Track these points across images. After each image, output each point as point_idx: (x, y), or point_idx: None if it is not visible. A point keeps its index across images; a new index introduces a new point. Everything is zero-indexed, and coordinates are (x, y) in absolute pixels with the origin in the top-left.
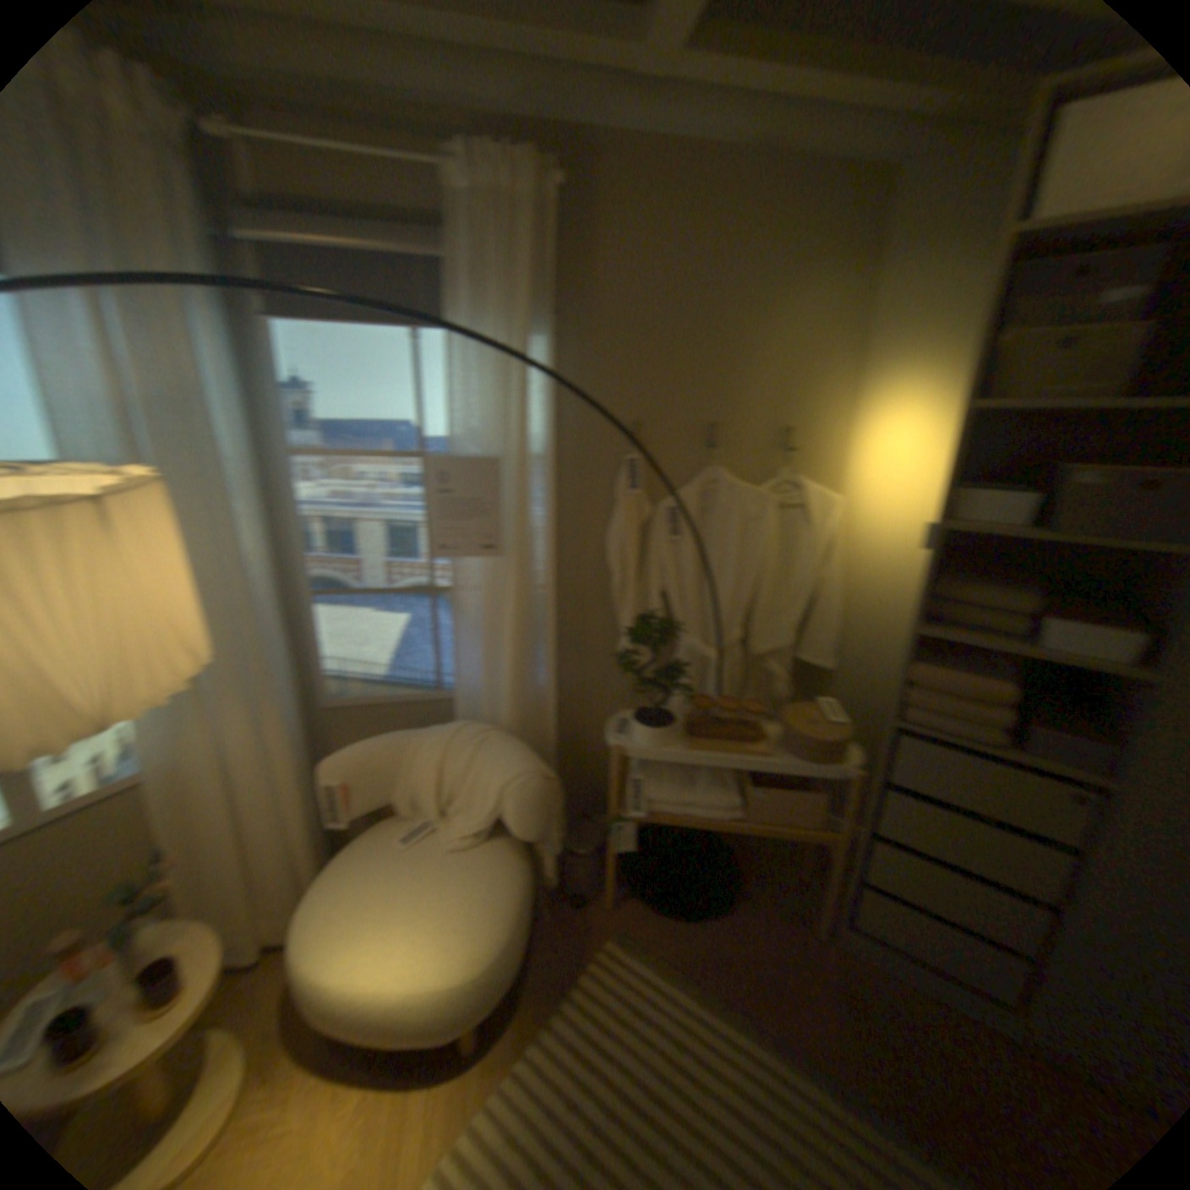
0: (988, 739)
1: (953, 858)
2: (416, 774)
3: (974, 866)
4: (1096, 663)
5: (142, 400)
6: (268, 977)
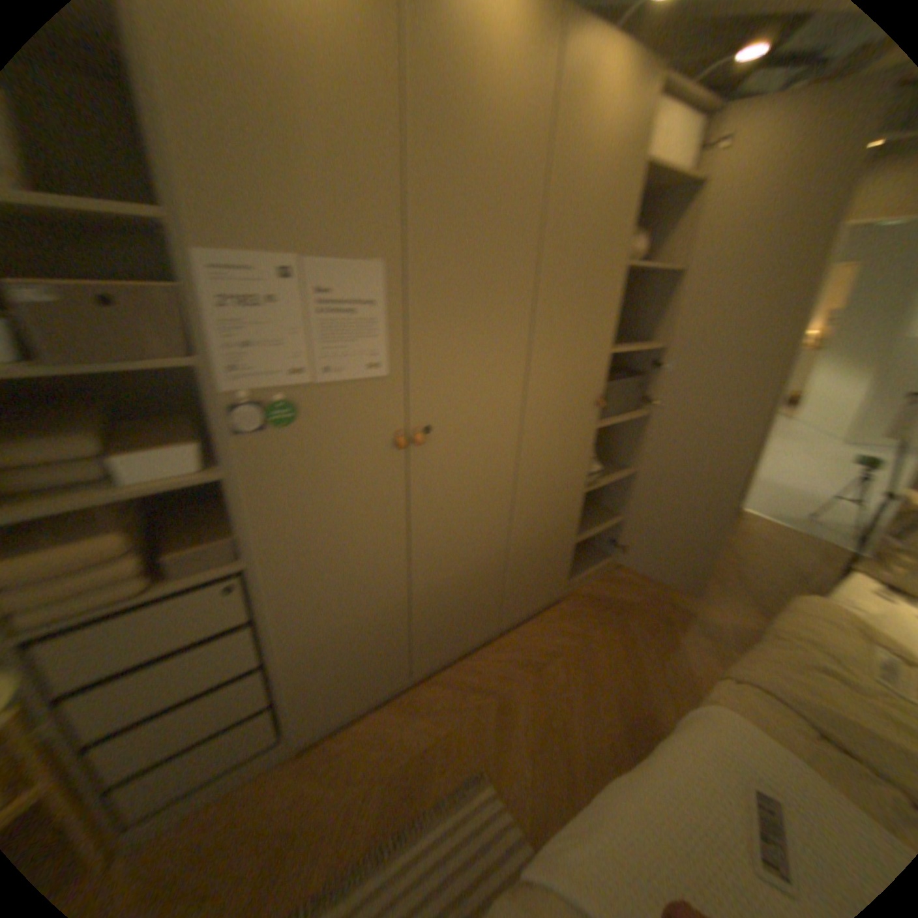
0: (130, 590)
1: (170, 697)
2: None
3: (191, 688)
4: (176, 480)
5: None
6: None
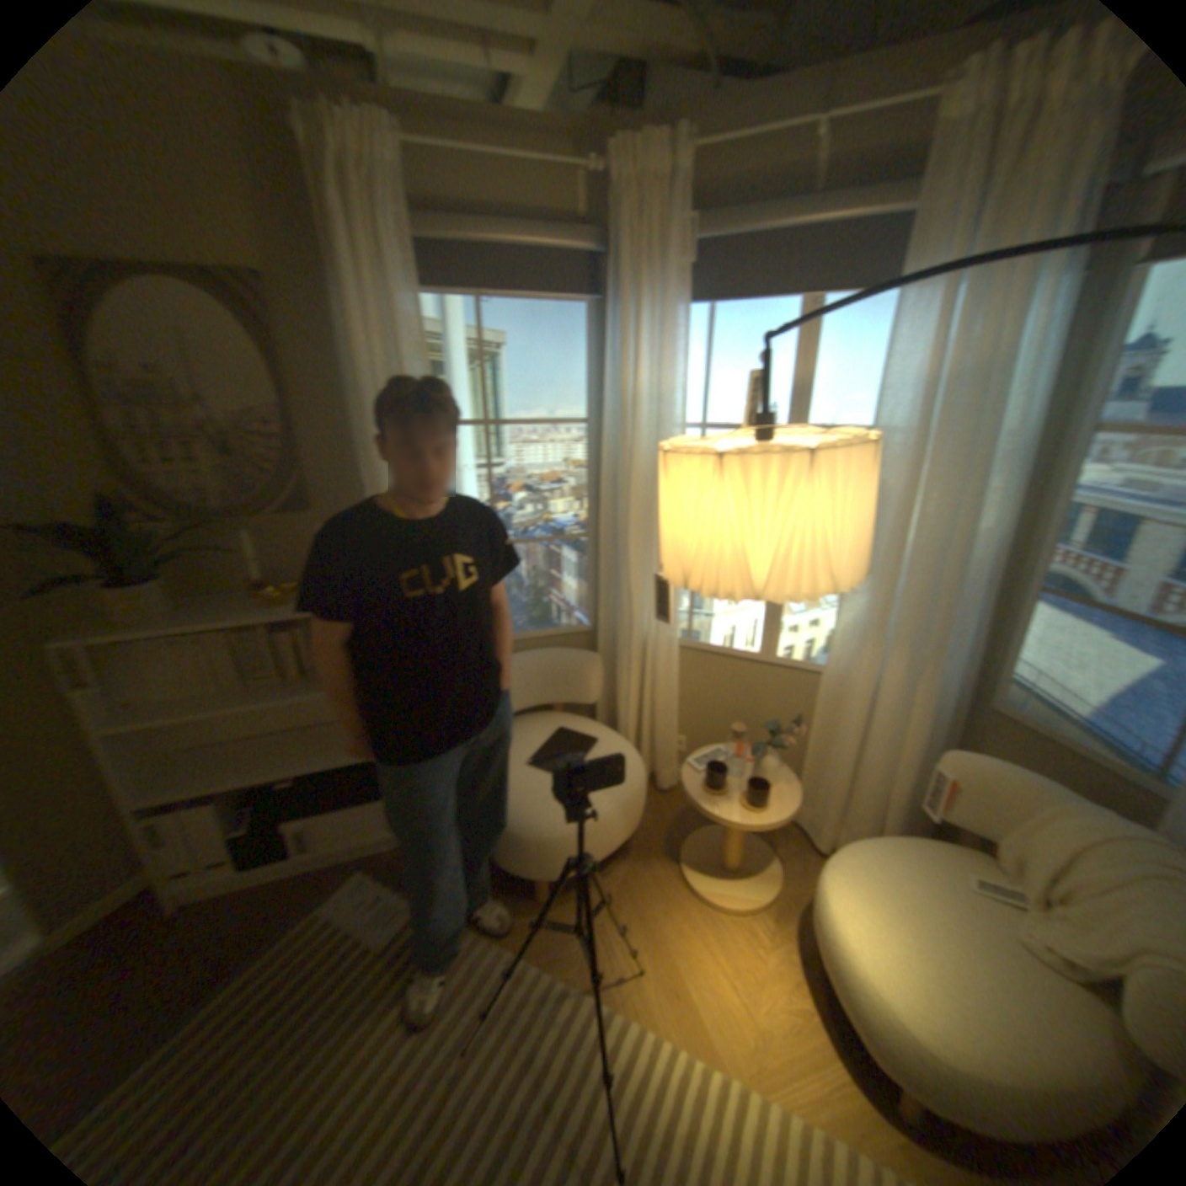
0: None
1: None
2: (1039, 836)
3: None
4: None
5: (948, 375)
6: (823, 870)
